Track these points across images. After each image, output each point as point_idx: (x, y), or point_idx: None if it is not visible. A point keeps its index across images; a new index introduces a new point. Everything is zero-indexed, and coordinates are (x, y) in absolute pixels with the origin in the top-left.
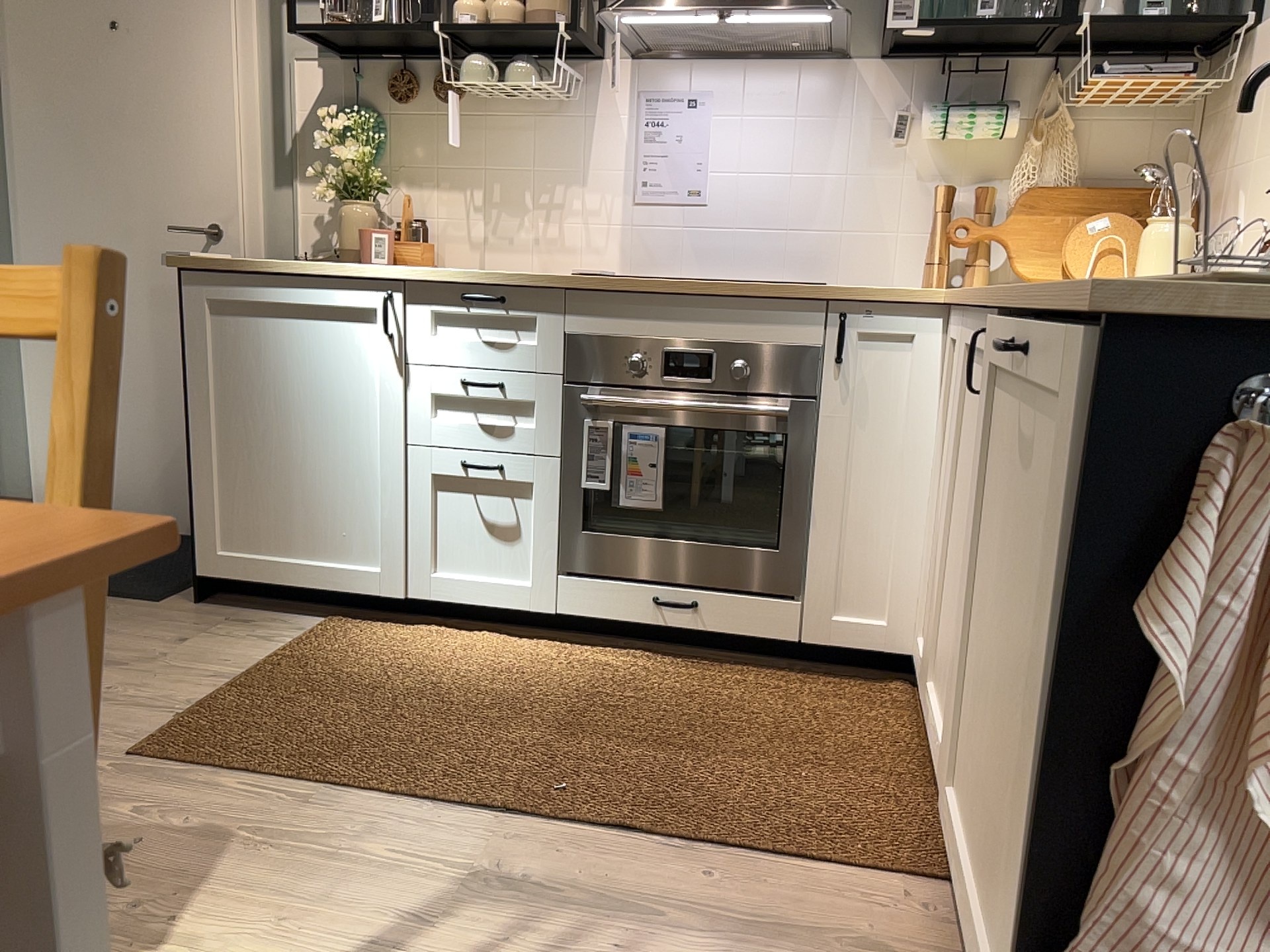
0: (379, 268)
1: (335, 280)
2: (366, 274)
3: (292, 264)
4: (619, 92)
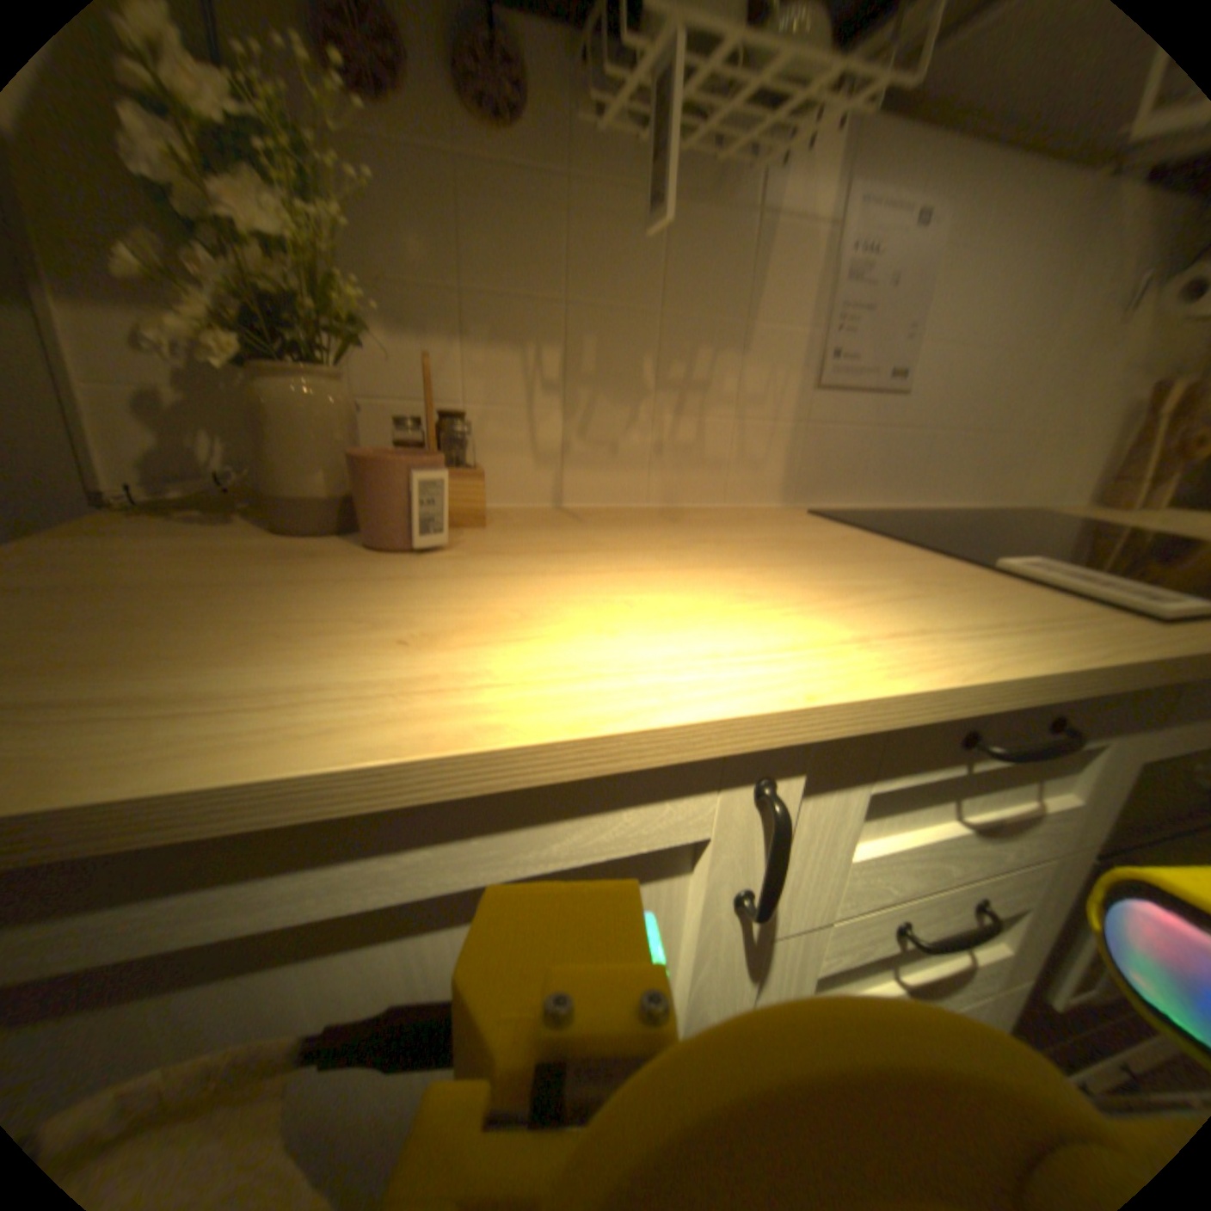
0: (732, 711)
1: (546, 791)
2: (698, 752)
3: (313, 774)
4: (827, 175)
